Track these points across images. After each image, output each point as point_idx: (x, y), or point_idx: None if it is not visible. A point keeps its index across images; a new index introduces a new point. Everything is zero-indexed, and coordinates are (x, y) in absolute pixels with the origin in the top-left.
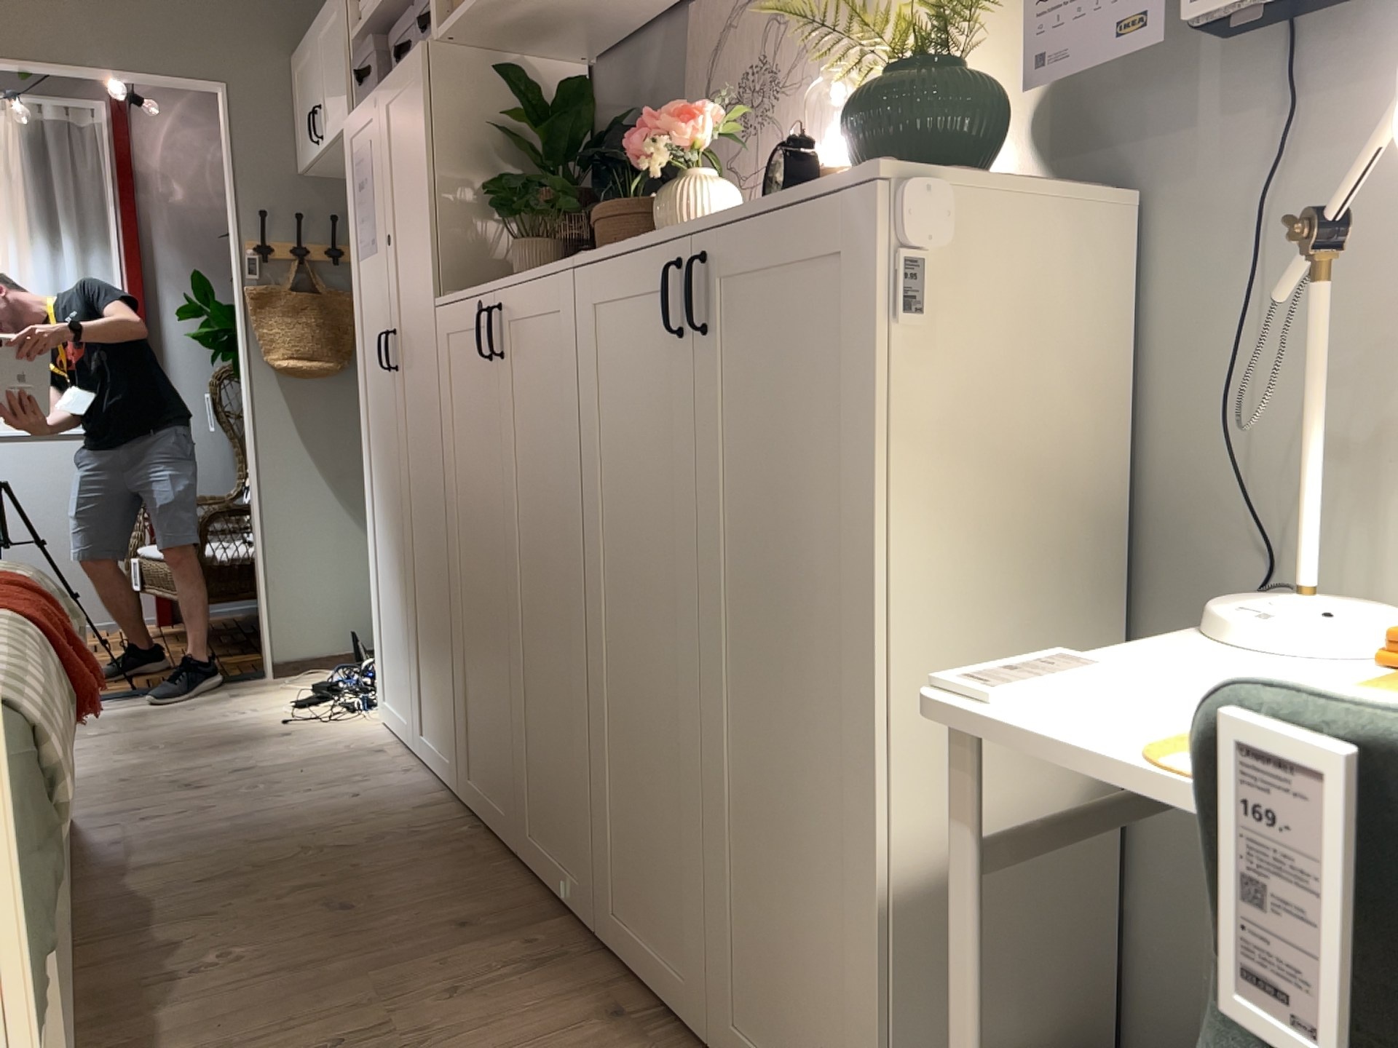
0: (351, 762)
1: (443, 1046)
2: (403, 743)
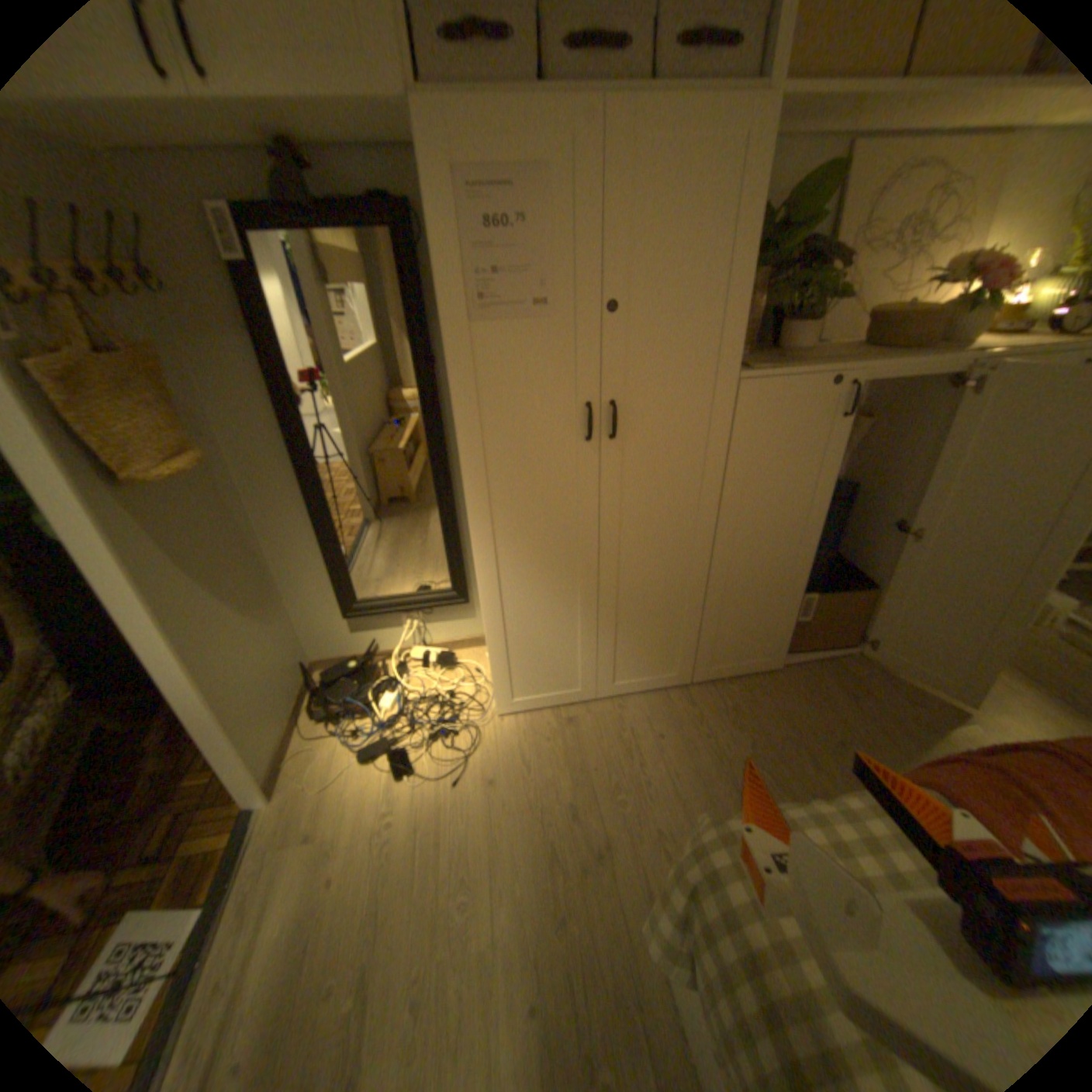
0: (585, 737)
1: (961, 713)
2: (558, 706)
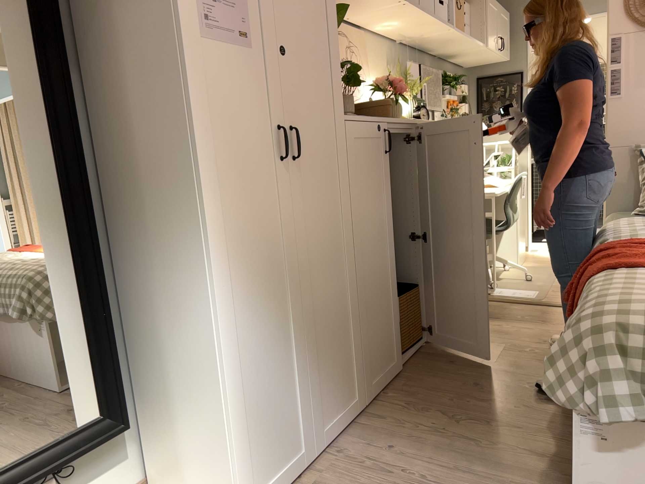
0: None
1: (494, 343)
2: None
